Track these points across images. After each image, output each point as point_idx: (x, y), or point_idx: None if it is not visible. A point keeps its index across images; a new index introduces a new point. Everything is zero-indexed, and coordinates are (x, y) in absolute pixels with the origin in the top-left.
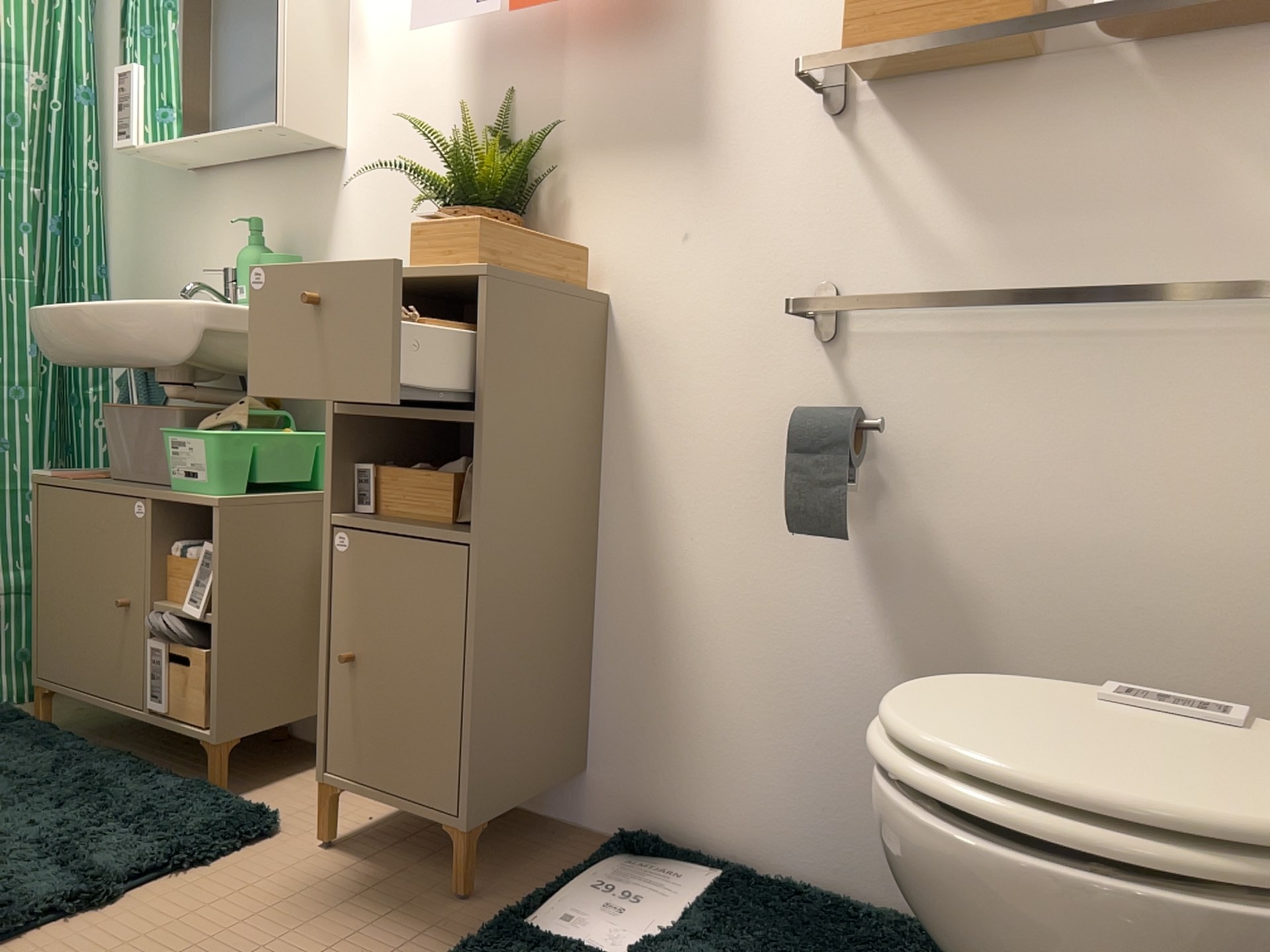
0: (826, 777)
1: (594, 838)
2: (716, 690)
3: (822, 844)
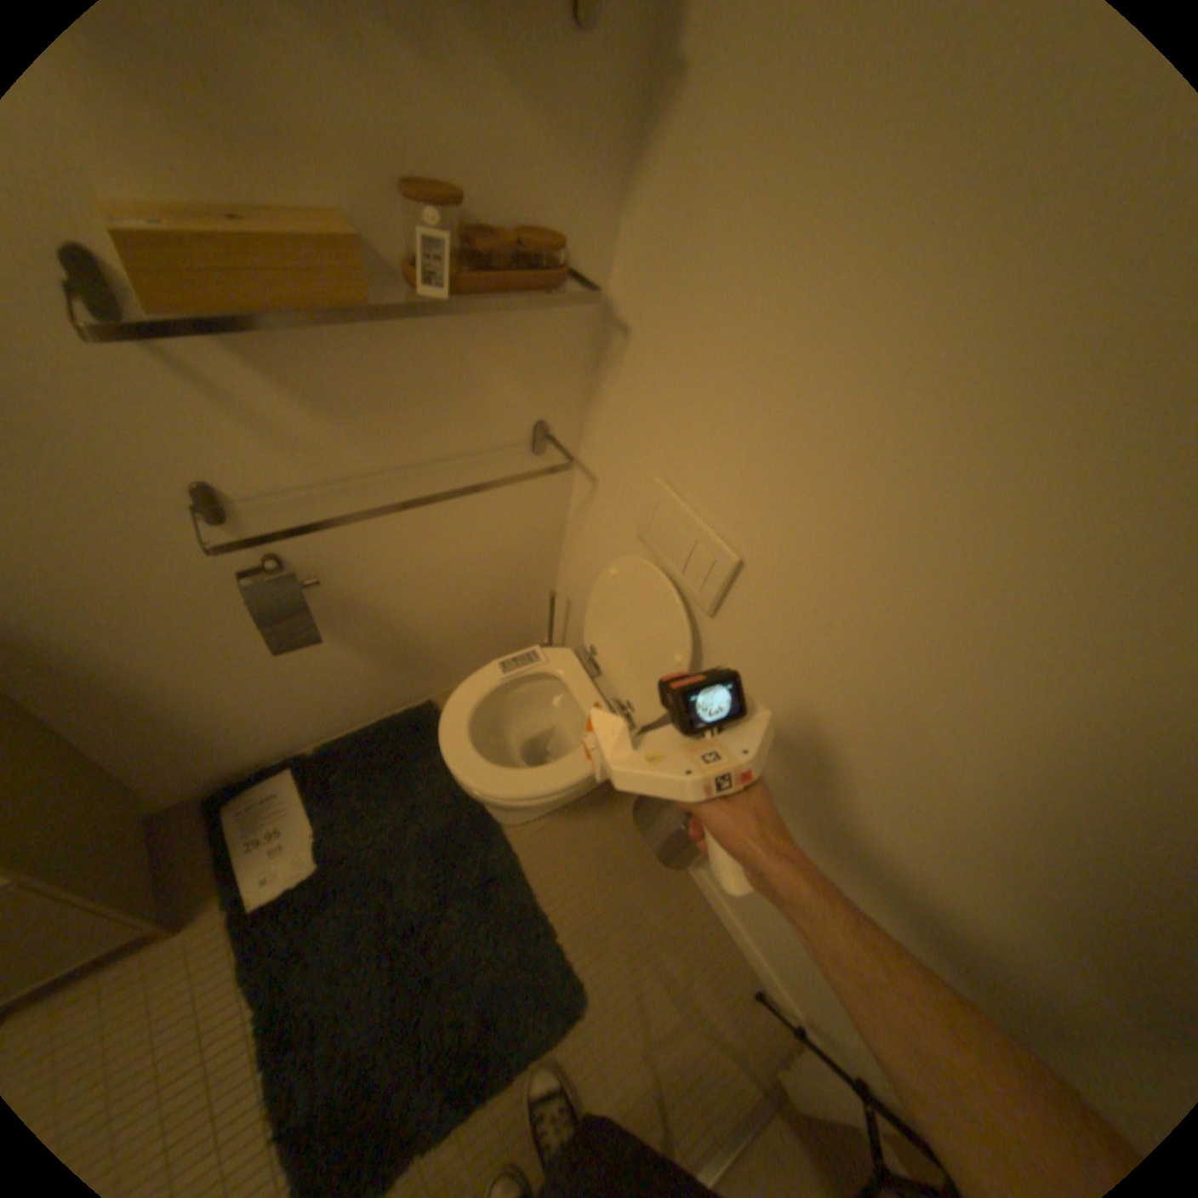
0: (323, 703)
1: (178, 812)
2: (228, 716)
3: (331, 722)
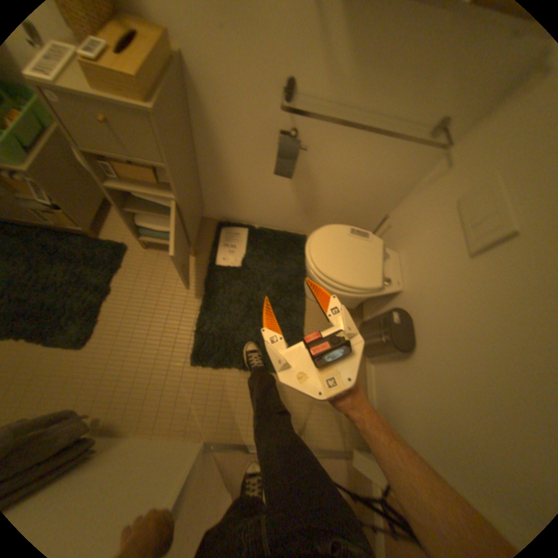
0: (273, 211)
1: (212, 222)
2: (244, 195)
3: (271, 221)
